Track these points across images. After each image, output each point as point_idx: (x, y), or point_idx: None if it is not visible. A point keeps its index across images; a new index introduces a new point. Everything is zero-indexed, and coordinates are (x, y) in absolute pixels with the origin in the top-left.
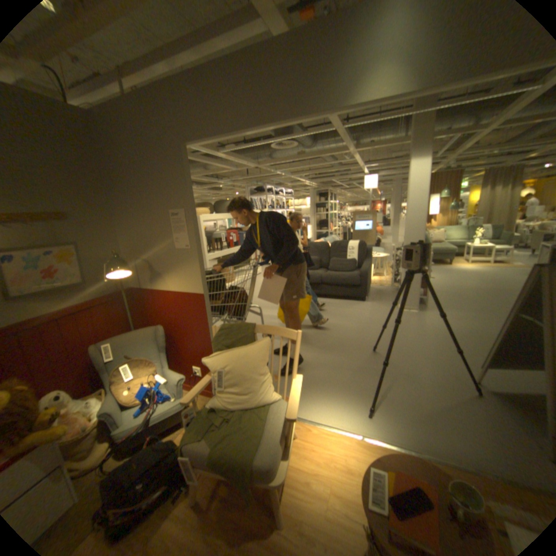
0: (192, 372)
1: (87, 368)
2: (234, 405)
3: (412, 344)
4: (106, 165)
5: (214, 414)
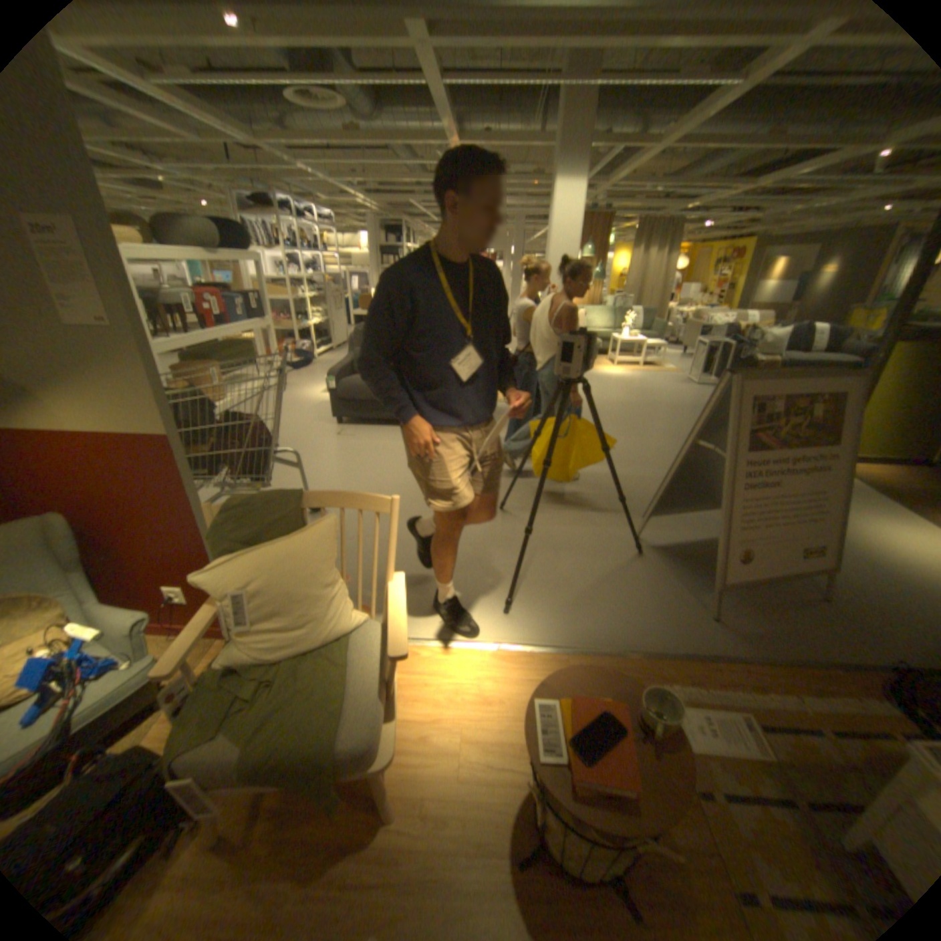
0: (161, 598)
1: None
2: (276, 651)
3: (551, 493)
4: None
5: (236, 677)
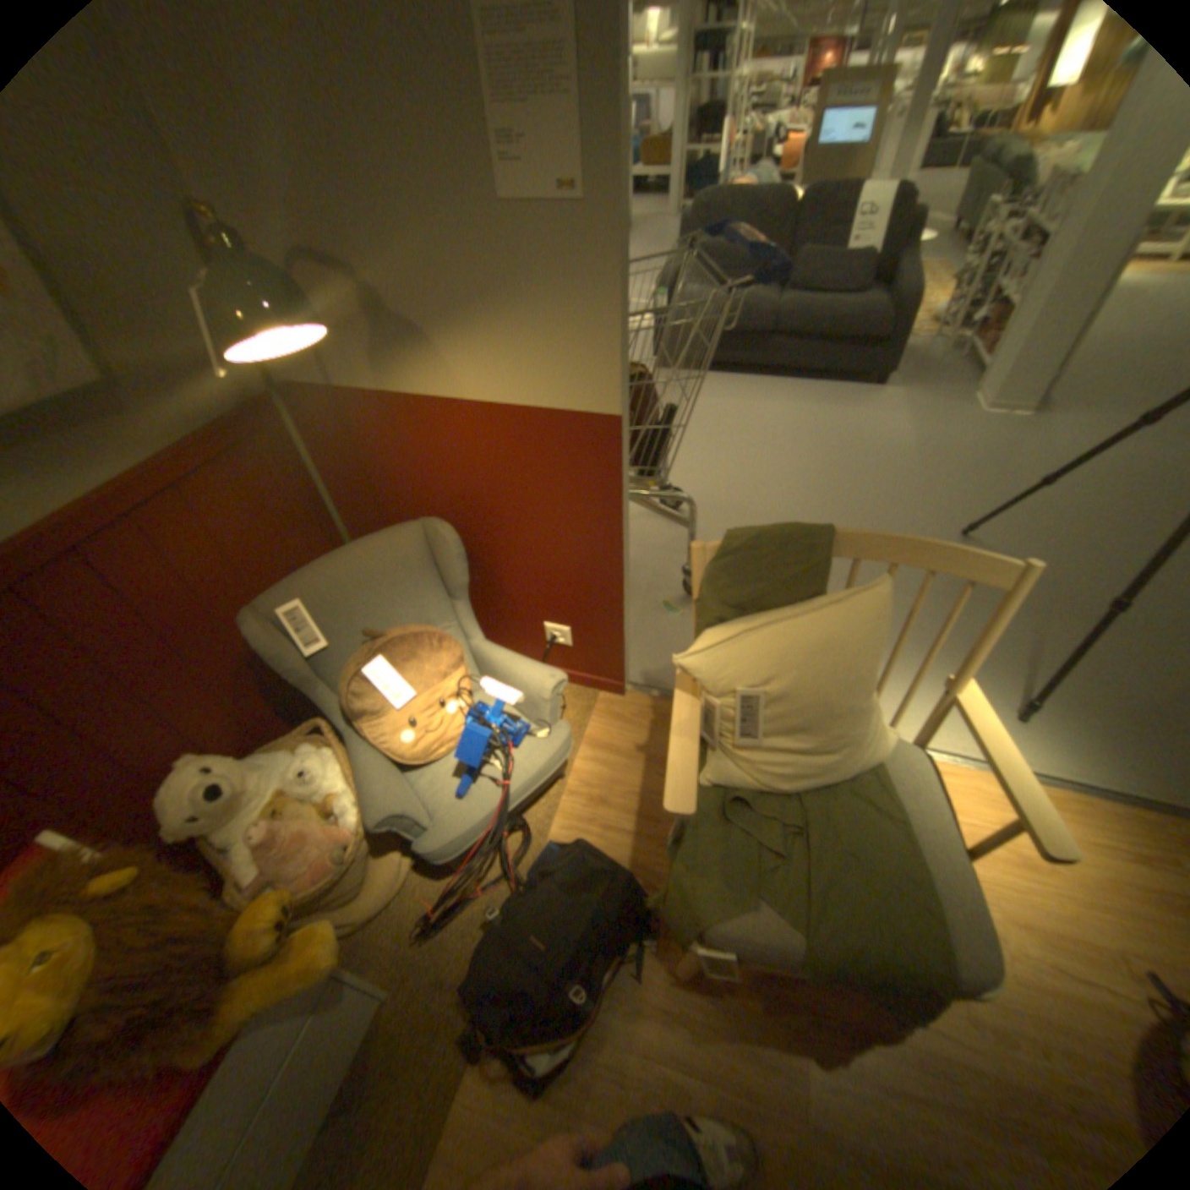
0: (542, 634)
1: (246, 664)
2: (798, 781)
3: (1049, 512)
4: None
5: (743, 807)
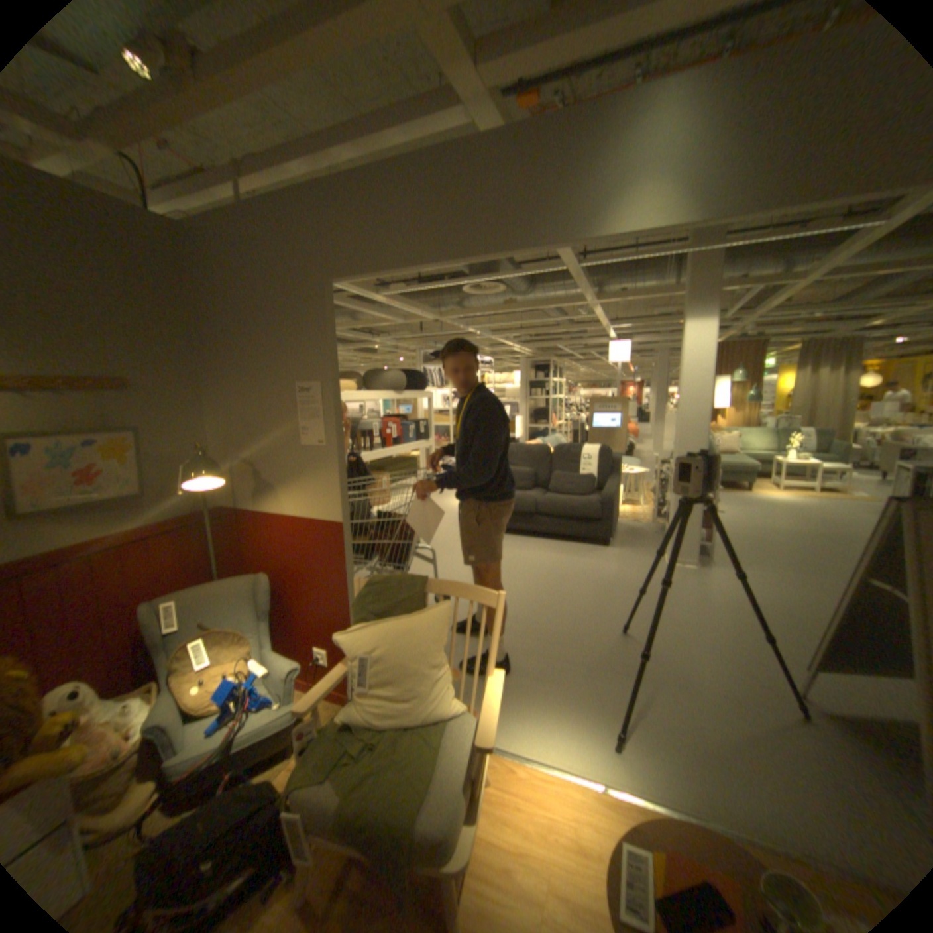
0: (311, 657)
1: (132, 642)
2: (384, 719)
3: (688, 624)
4: (199, 307)
5: (350, 734)
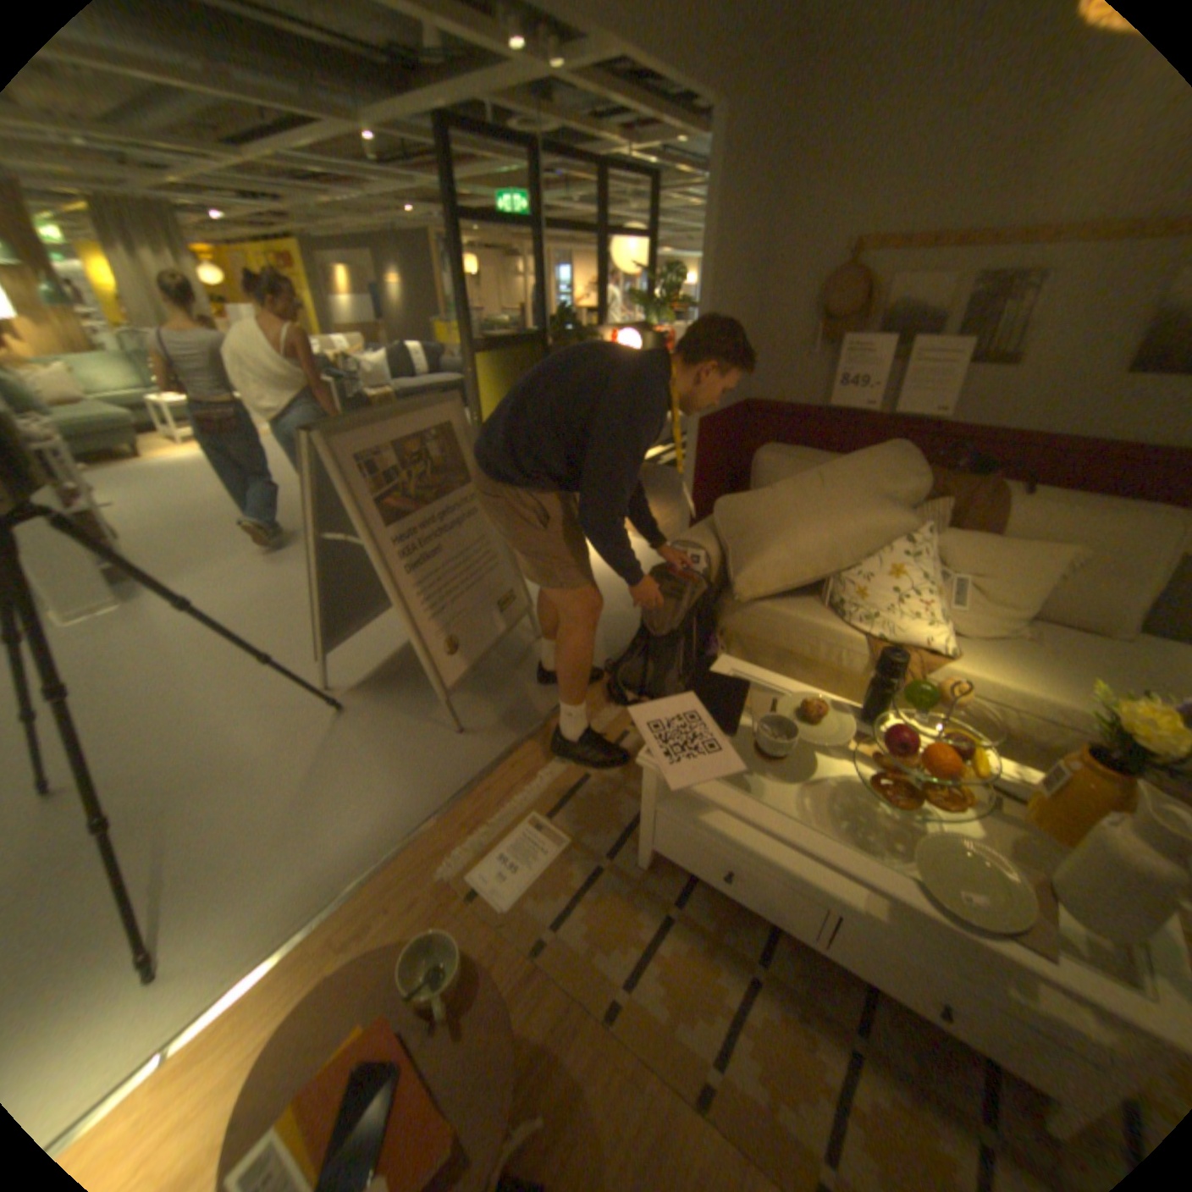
0: None
1: None
2: None
3: (154, 698)
4: None
5: None
